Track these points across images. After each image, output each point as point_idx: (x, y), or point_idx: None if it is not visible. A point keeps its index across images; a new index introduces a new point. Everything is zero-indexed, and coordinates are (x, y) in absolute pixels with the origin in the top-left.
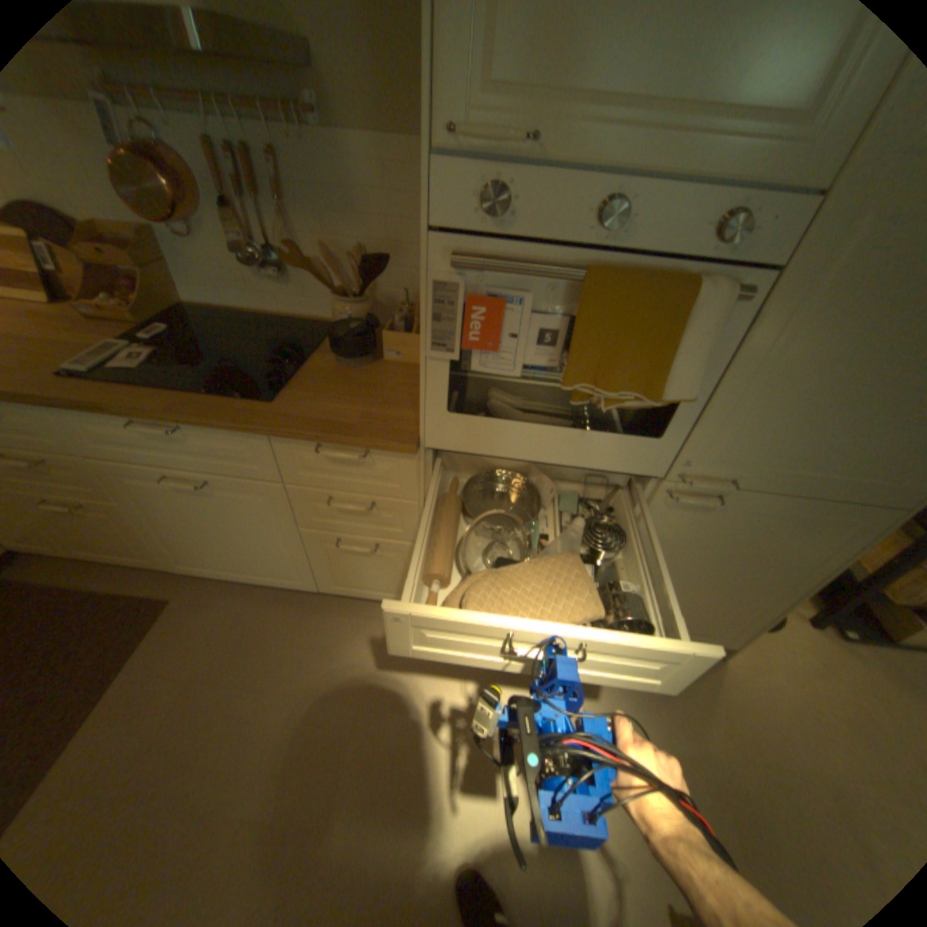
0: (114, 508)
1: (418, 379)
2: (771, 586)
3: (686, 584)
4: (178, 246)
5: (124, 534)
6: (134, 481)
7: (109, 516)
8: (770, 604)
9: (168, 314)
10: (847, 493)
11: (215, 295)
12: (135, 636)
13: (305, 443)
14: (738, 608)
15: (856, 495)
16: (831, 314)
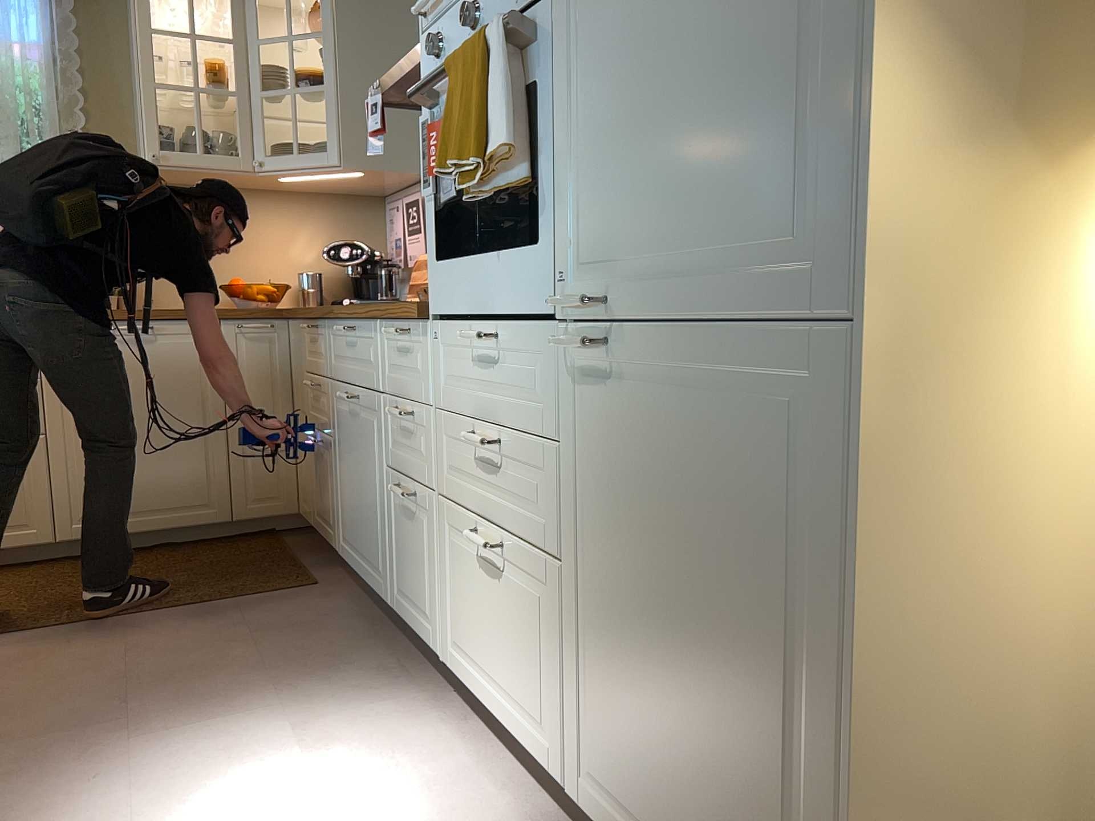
0: (331, 444)
1: None
2: (782, 669)
3: (654, 637)
4: None
5: (330, 485)
6: (339, 403)
7: (329, 456)
8: (819, 780)
9: None
10: (751, 296)
11: None
12: (272, 589)
13: (390, 329)
14: (764, 782)
15: (767, 299)
16: (600, 3)
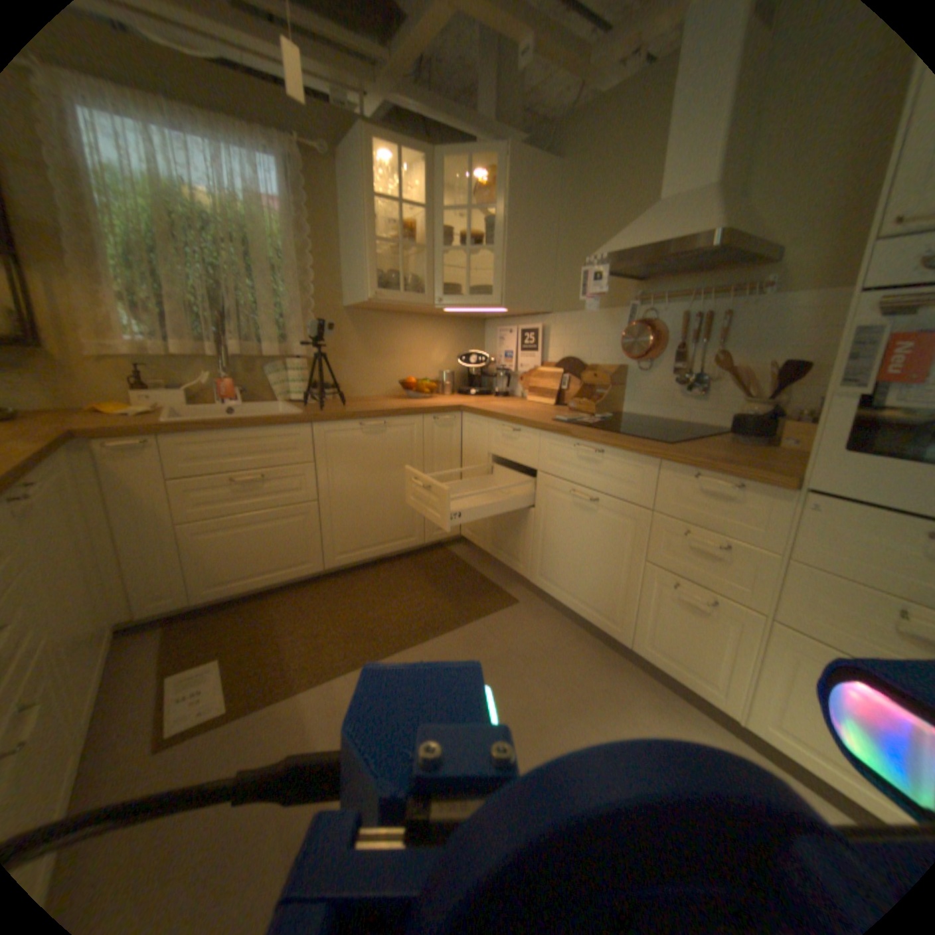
0: (530, 512)
1: (816, 458)
2: None
3: None
4: (638, 376)
5: (522, 536)
6: (553, 491)
7: (523, 518)
8: None
9: (612, 414)
10: None
11: (646, 407)
12: (492, 608)
13: (688, 472)
14: None
15: None
16: None
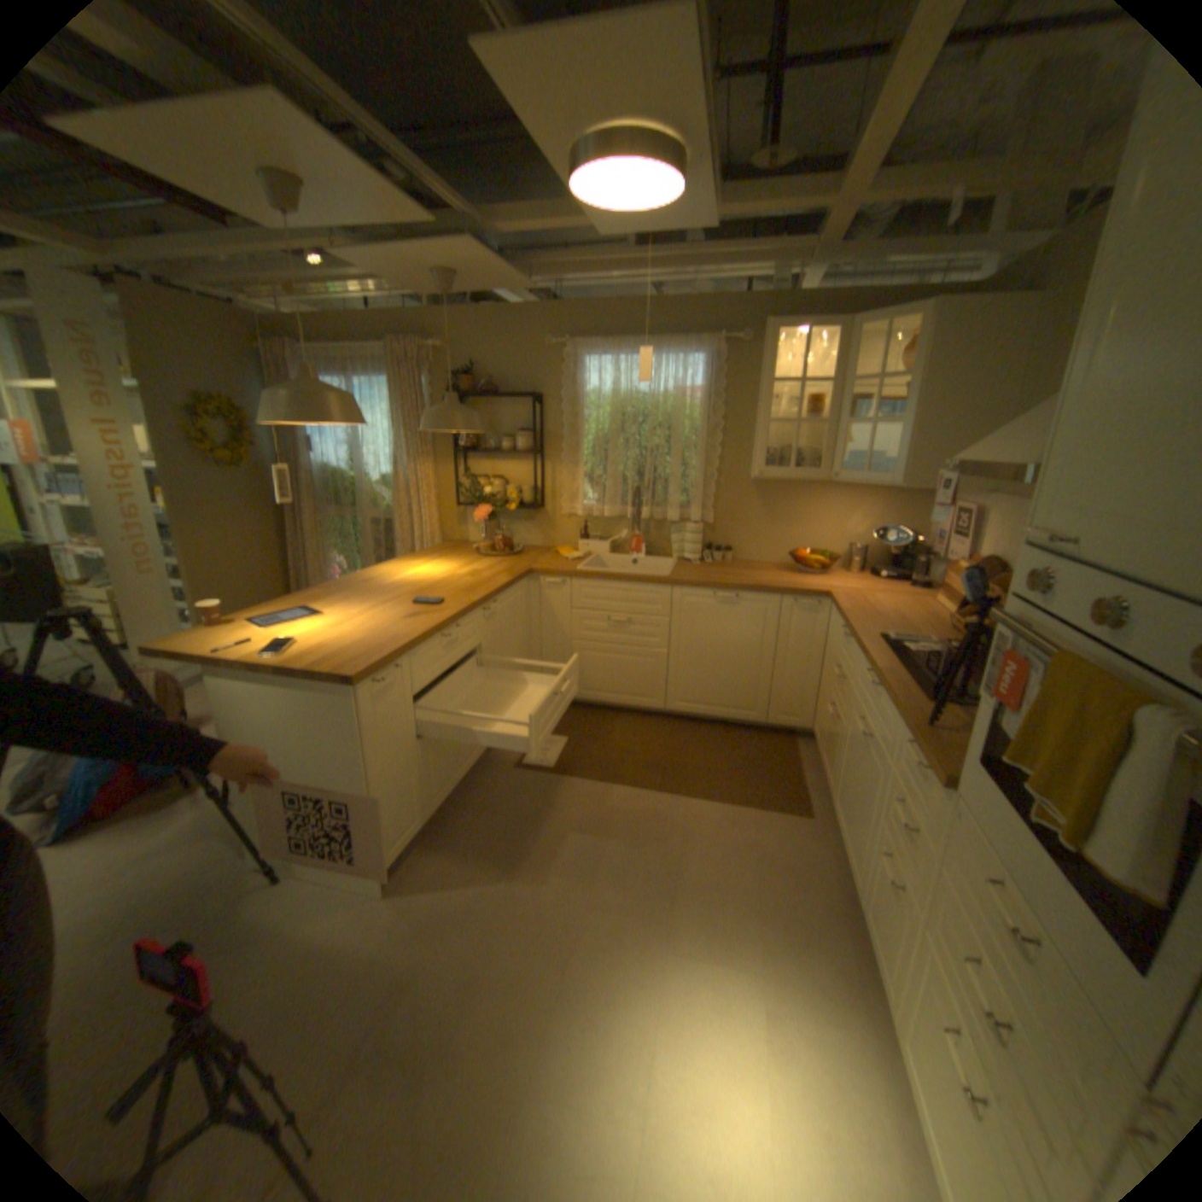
0: (845, 731)
1: None
2: None
3: None
4: None
5: (838, 755)
6: (857, 716)
7: (841, 736)
8: None
9: None
10: None
11: None
12: (781, 811)
13: (913, 738)
14: None
15: None
16: None
